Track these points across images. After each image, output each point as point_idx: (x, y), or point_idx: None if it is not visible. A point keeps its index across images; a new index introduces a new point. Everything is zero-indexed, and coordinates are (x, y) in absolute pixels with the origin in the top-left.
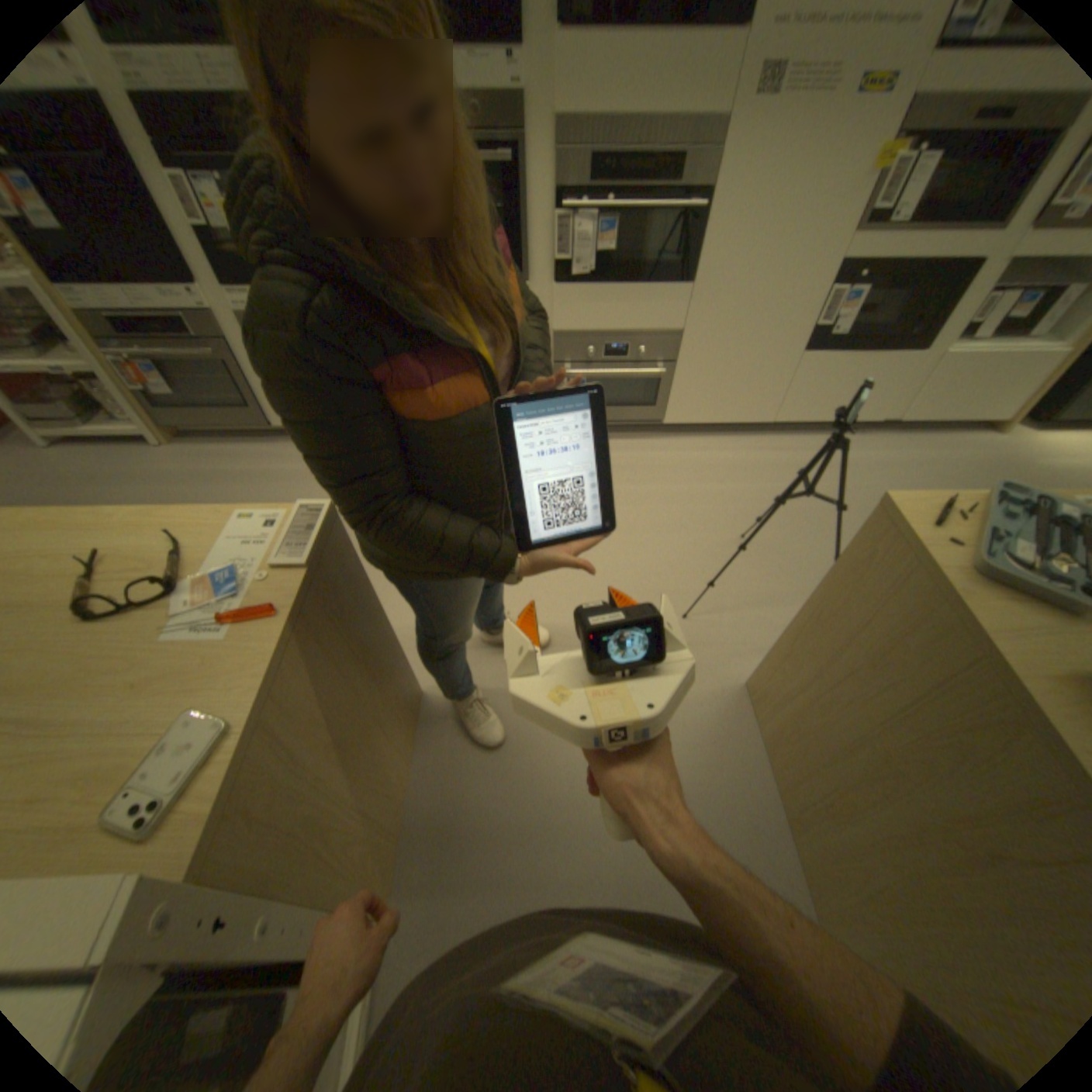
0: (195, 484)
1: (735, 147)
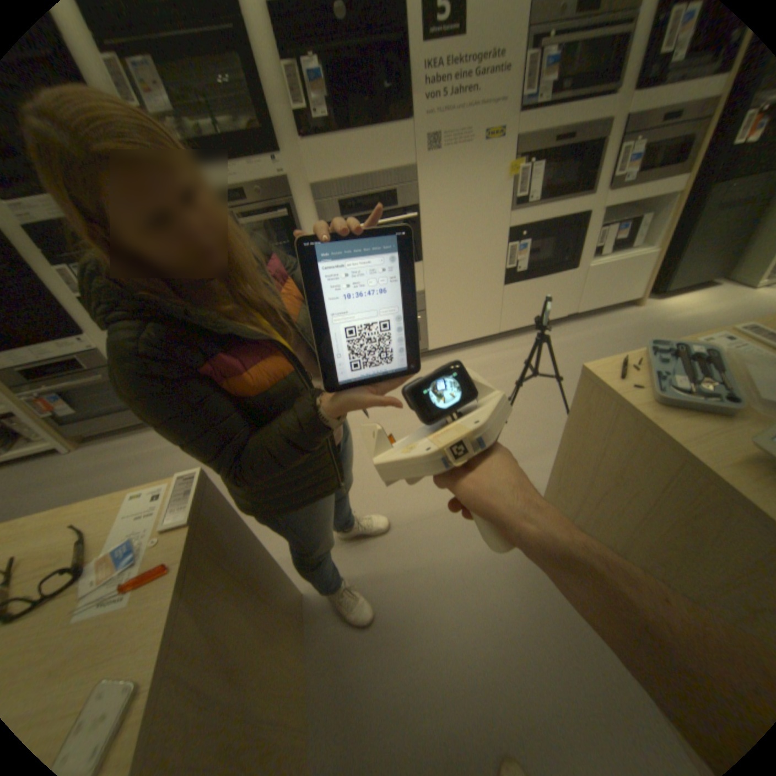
0: (99, 474)
1: (423, 181)
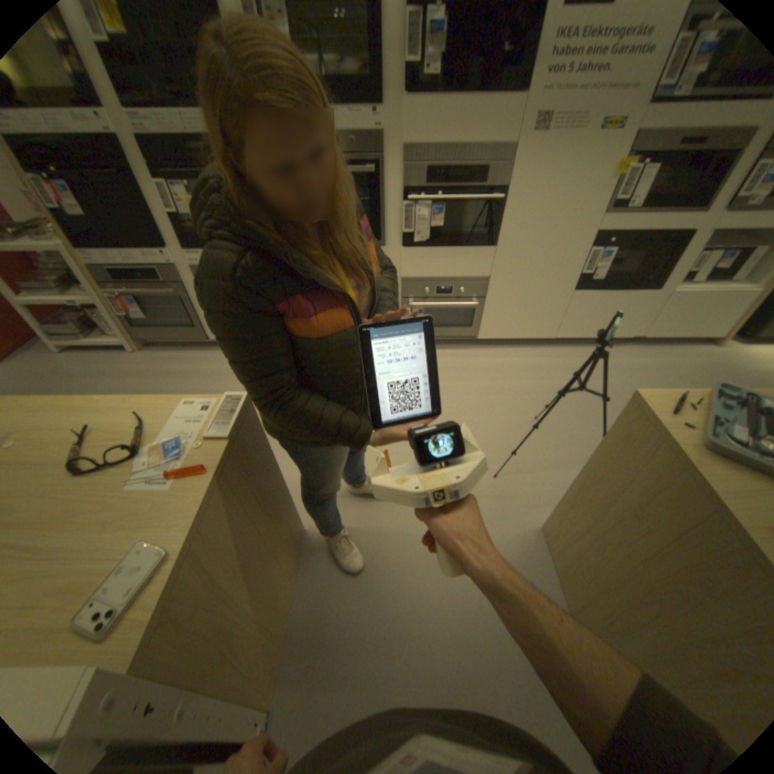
0: (155, 378)
1: (521, 161)
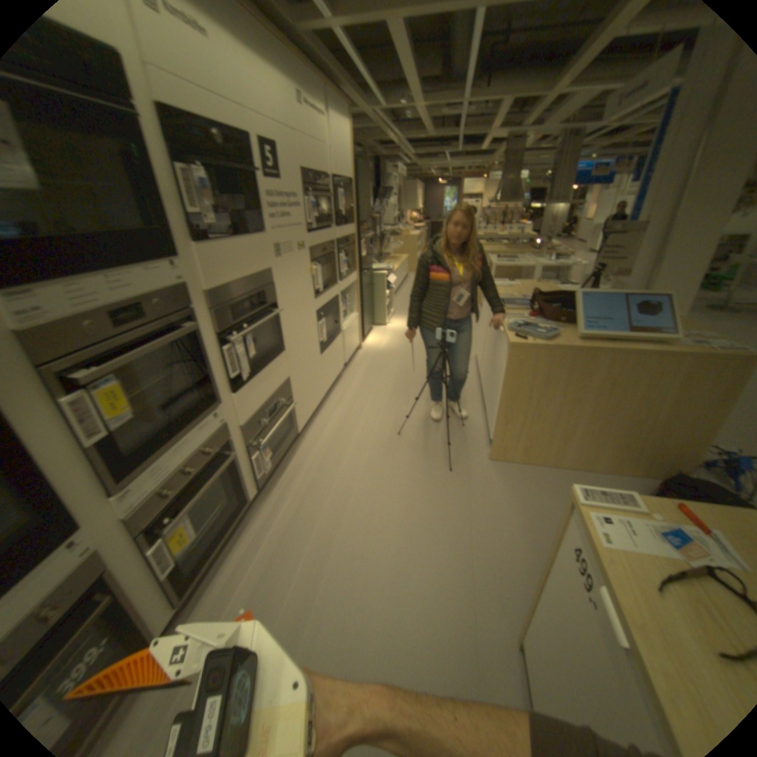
0: None
1: (278, 282)
